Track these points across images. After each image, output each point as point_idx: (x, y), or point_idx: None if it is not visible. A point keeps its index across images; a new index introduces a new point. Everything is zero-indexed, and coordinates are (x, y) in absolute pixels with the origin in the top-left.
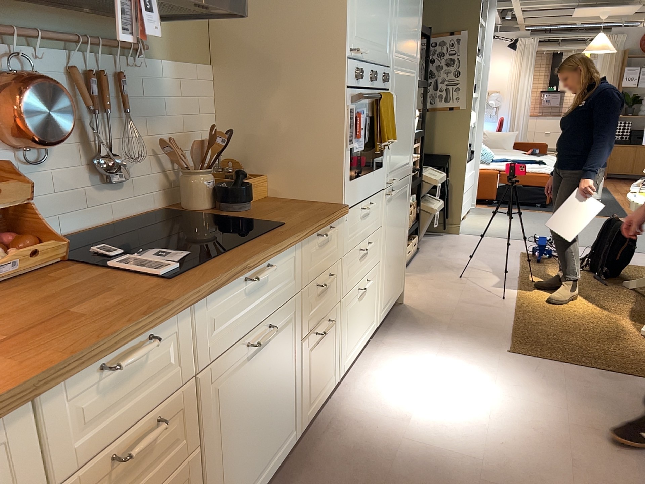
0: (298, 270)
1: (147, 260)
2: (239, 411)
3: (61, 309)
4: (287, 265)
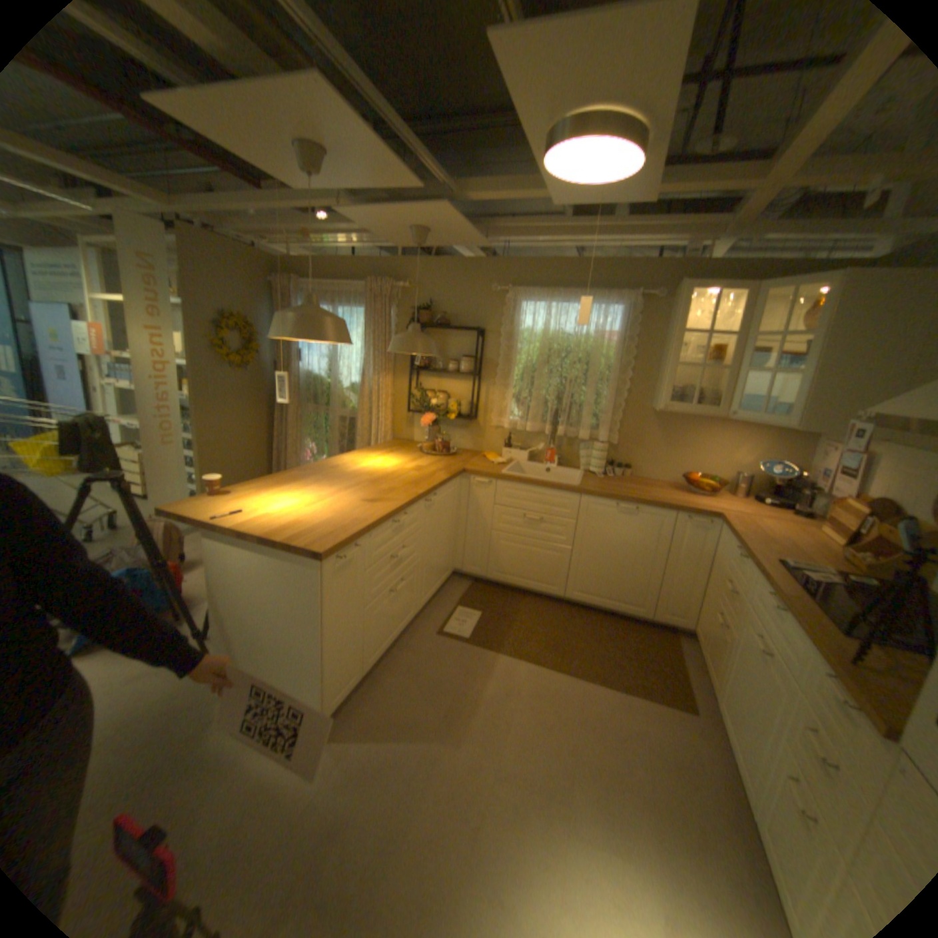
0: (811, 674)
1: (816, 570)
2: (748, 668)
3: (783, 547)
4: (800, 643)
